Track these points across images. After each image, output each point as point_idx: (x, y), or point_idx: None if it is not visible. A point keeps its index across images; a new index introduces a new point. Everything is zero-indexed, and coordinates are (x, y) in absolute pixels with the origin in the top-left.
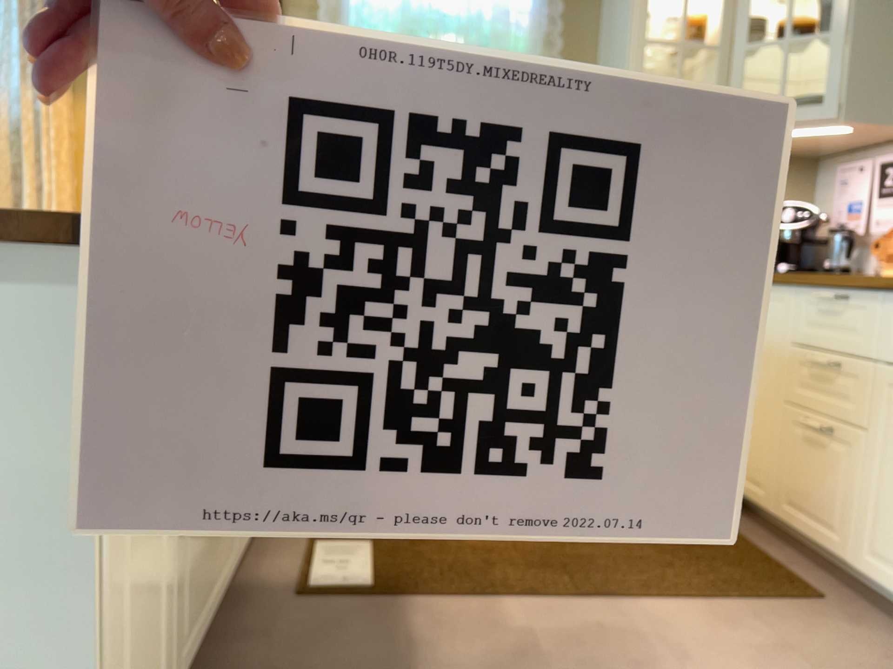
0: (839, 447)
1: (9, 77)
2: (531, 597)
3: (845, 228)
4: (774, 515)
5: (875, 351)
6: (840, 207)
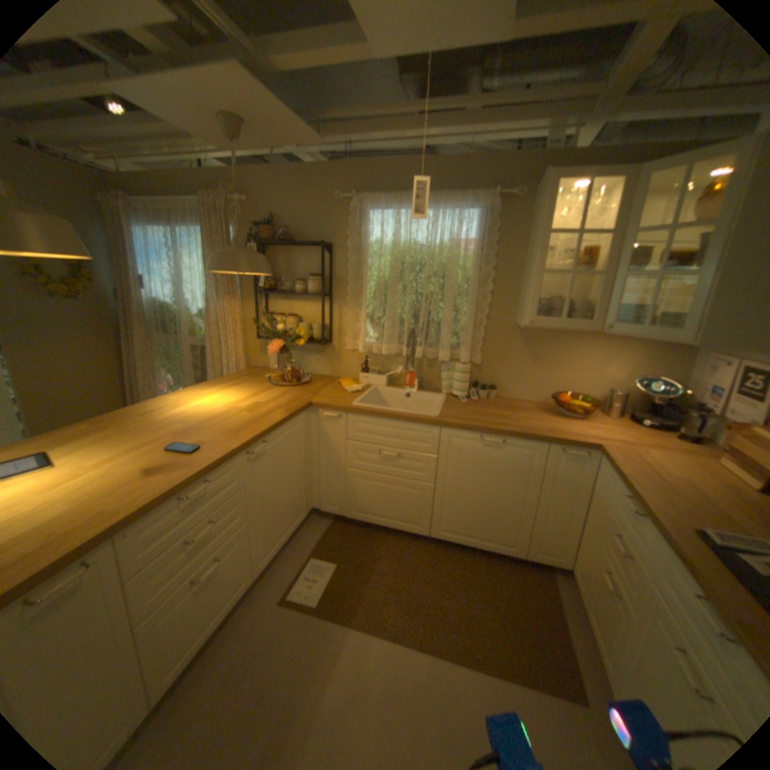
0: (622, 611)
1: (212, 296)
2: (393, 642)
3: (703, 408)
4: (587, 610)
5: (653, 572)
6: (707, 386)
